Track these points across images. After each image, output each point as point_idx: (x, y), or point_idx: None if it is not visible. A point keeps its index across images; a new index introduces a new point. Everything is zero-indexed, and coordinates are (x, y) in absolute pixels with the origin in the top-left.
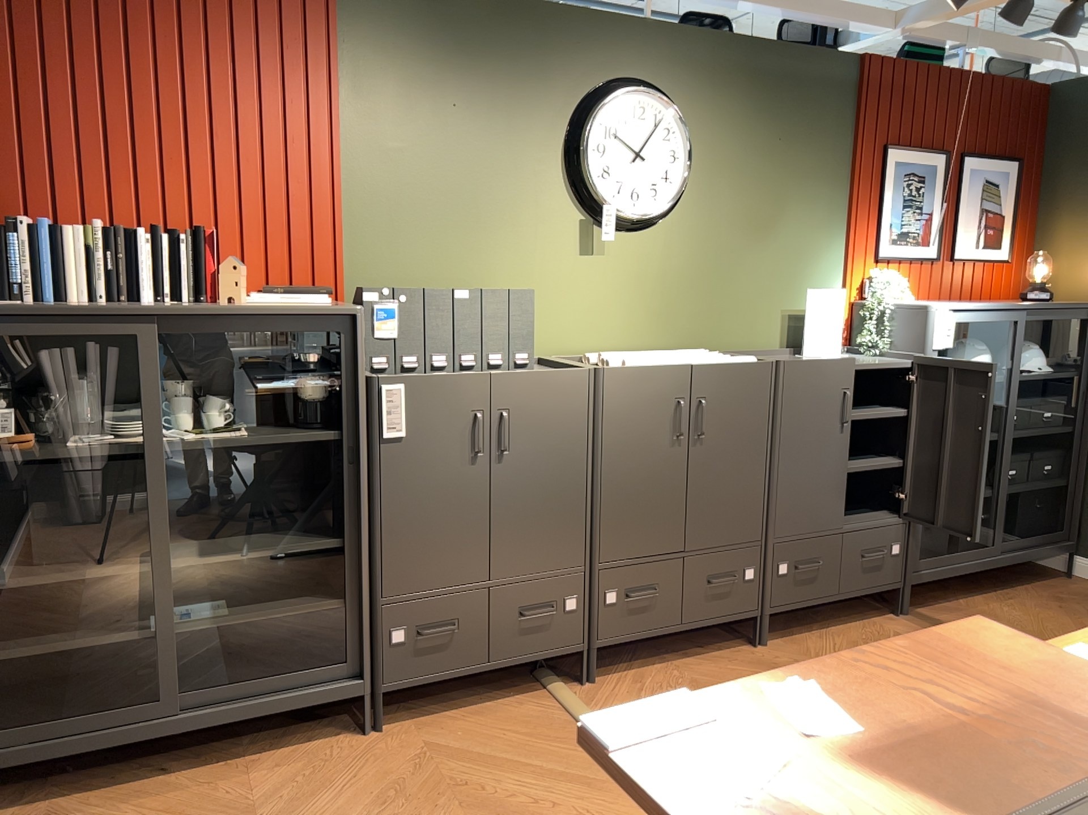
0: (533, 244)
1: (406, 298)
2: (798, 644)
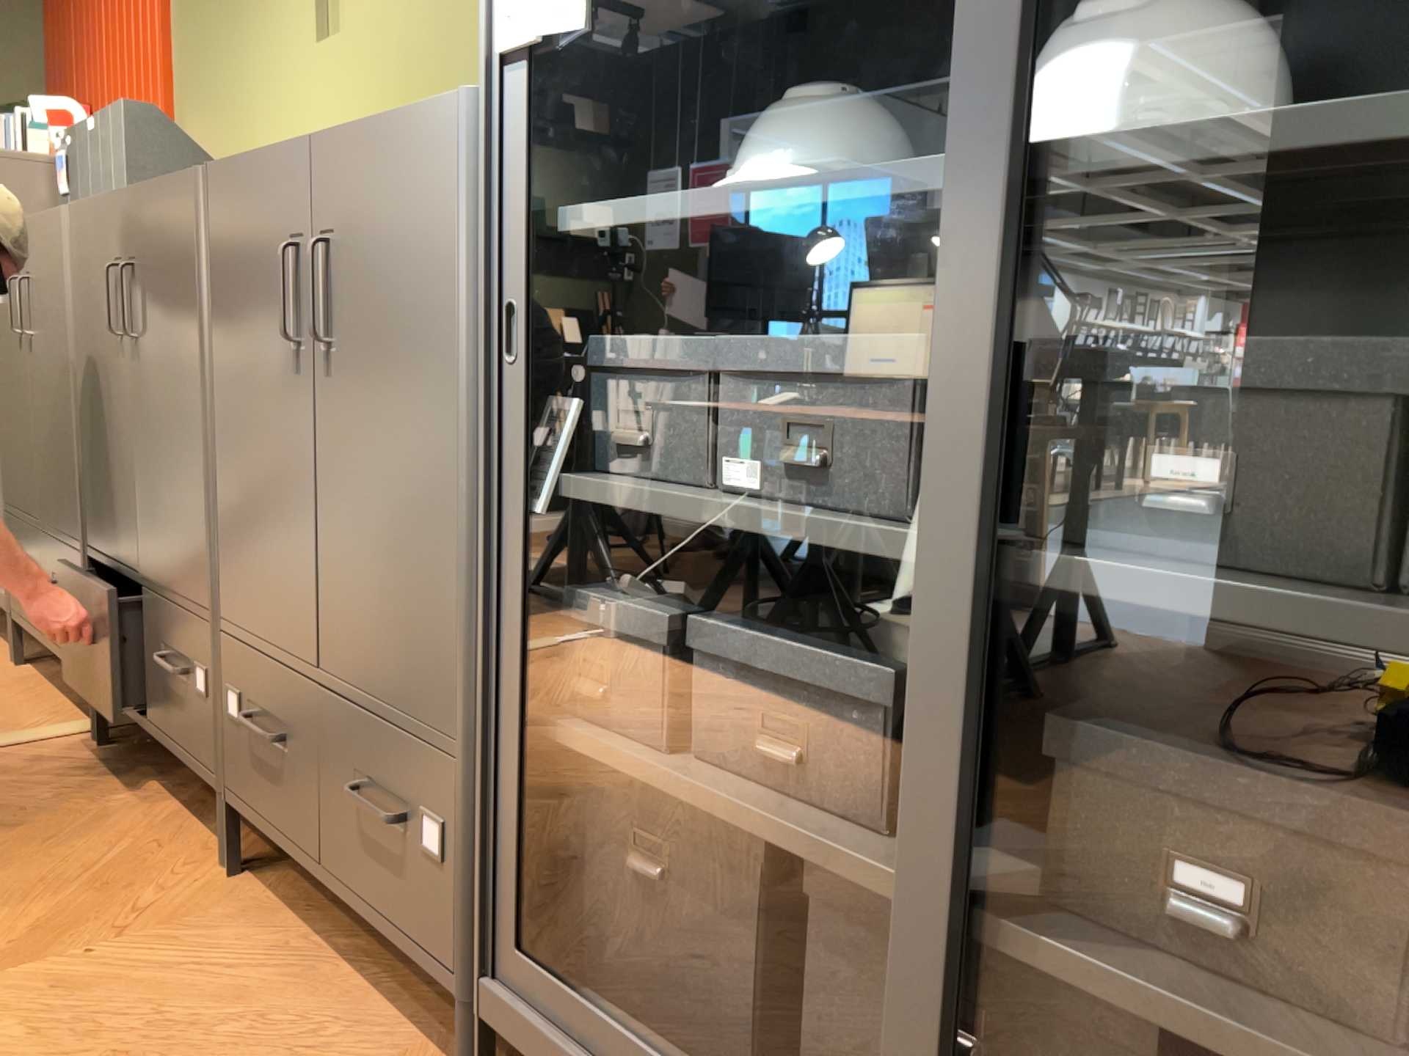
0: (278, 47)
1: (72, 143)
2: (245, 919)
